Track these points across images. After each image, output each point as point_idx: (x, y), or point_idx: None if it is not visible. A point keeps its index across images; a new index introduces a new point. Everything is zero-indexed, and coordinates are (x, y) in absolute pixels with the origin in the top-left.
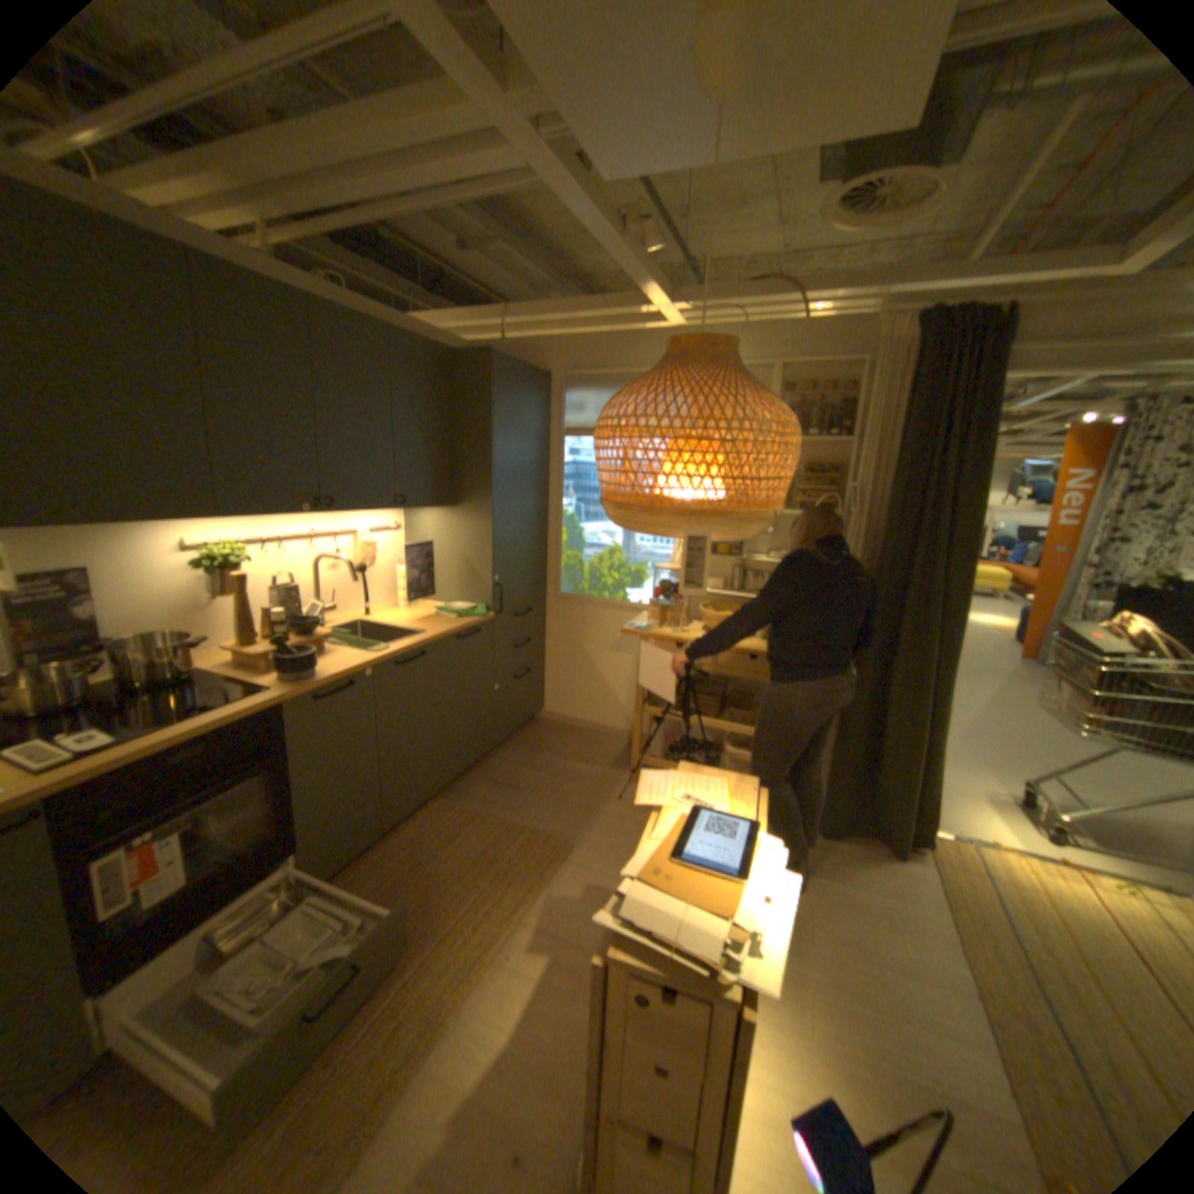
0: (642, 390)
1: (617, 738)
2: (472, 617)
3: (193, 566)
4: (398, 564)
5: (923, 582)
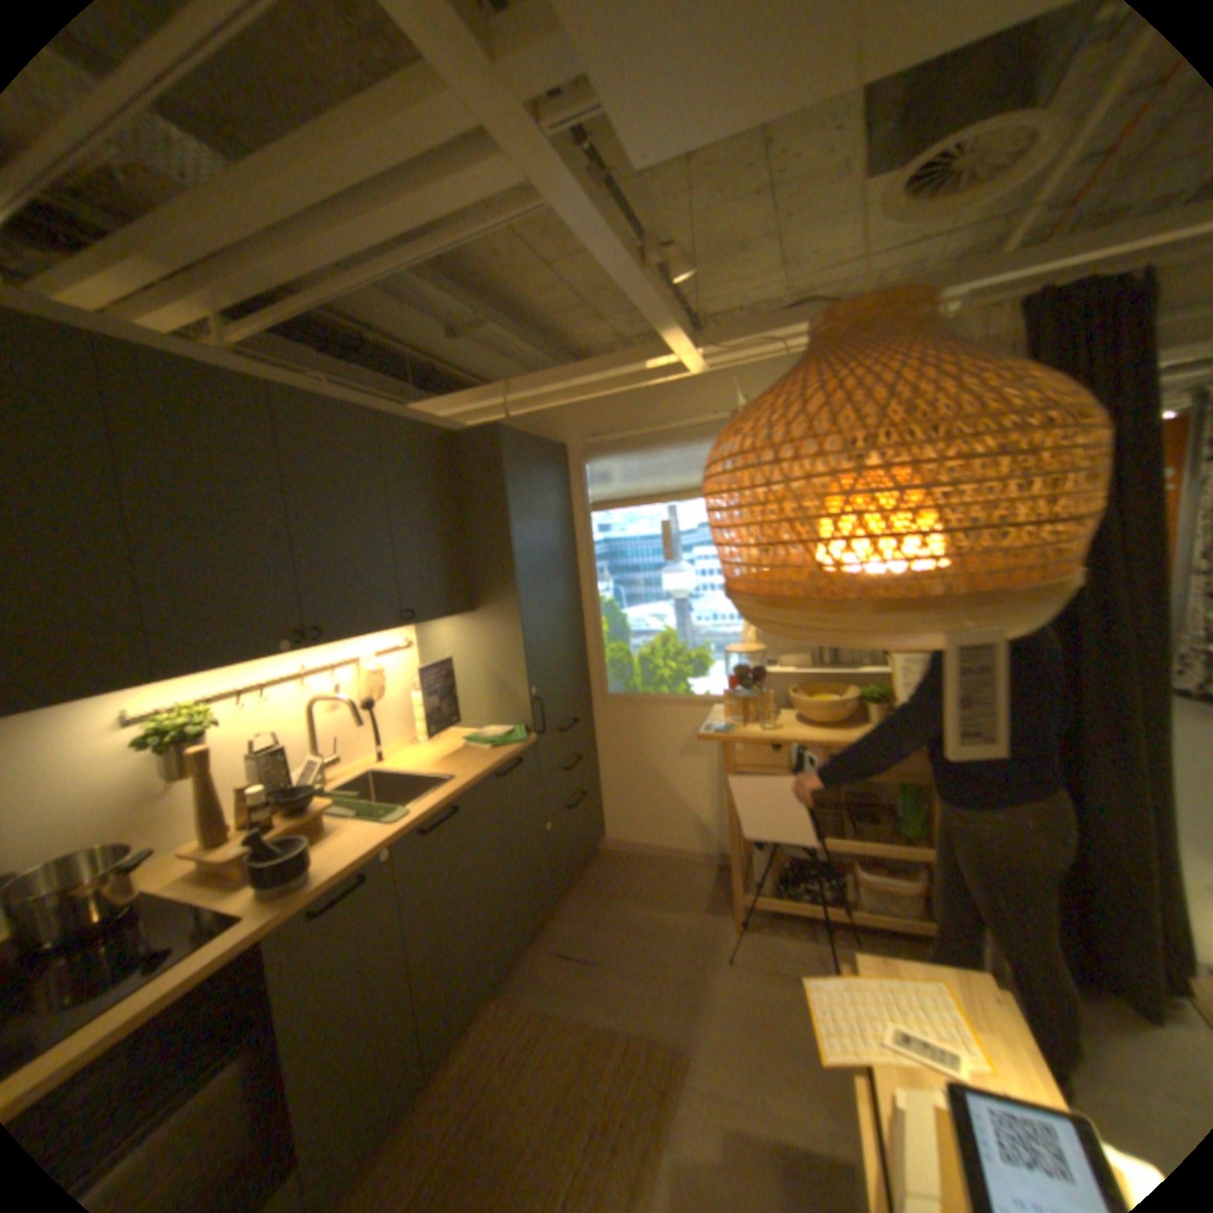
0: (799, 393)
1: (703, 864)
2: (510, 744)
3: (138, 744)
4: (414, 688)
5: (1098, 628)
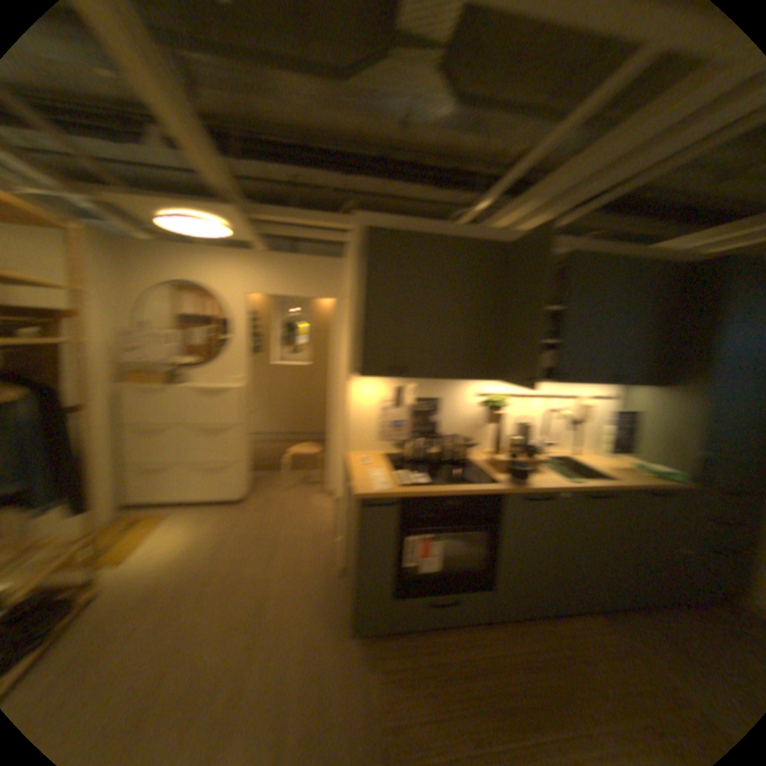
0: None
1: None
2: (671, 480)
3: (483, 403)
4: (610, 423)
5: None
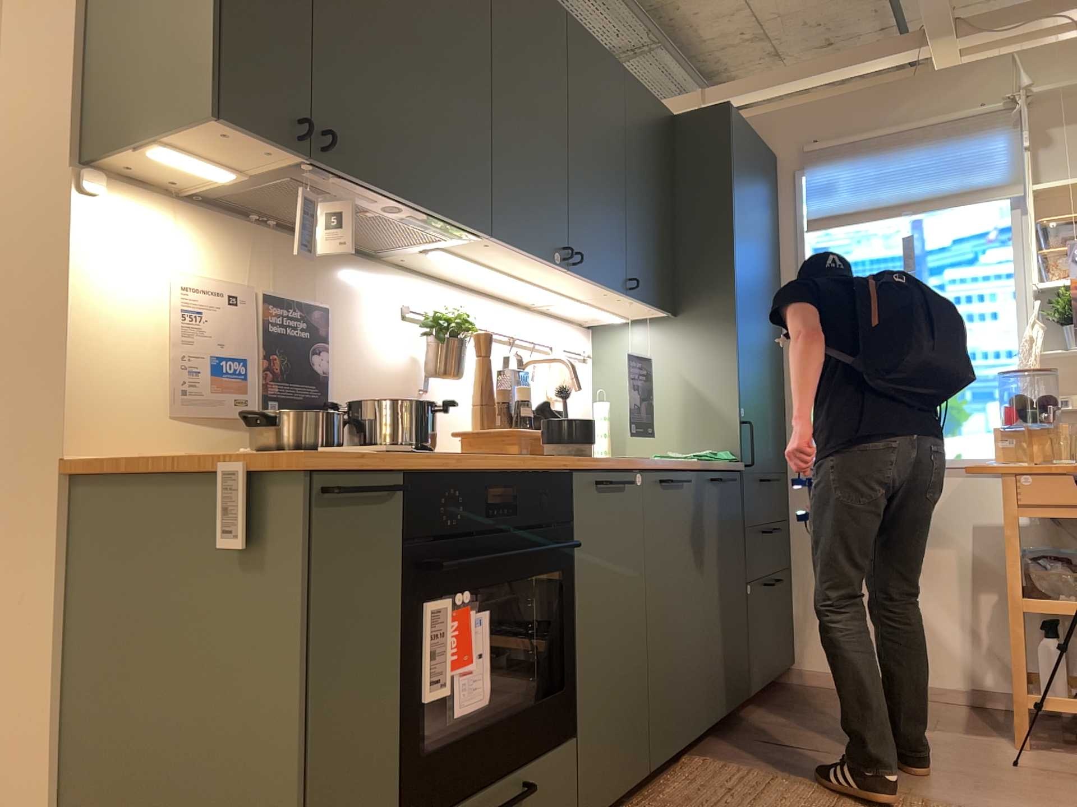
0: None
1: (946, 699)
2: (721, 460)
3: (422, 328)
4: (595, 402)
5: None
